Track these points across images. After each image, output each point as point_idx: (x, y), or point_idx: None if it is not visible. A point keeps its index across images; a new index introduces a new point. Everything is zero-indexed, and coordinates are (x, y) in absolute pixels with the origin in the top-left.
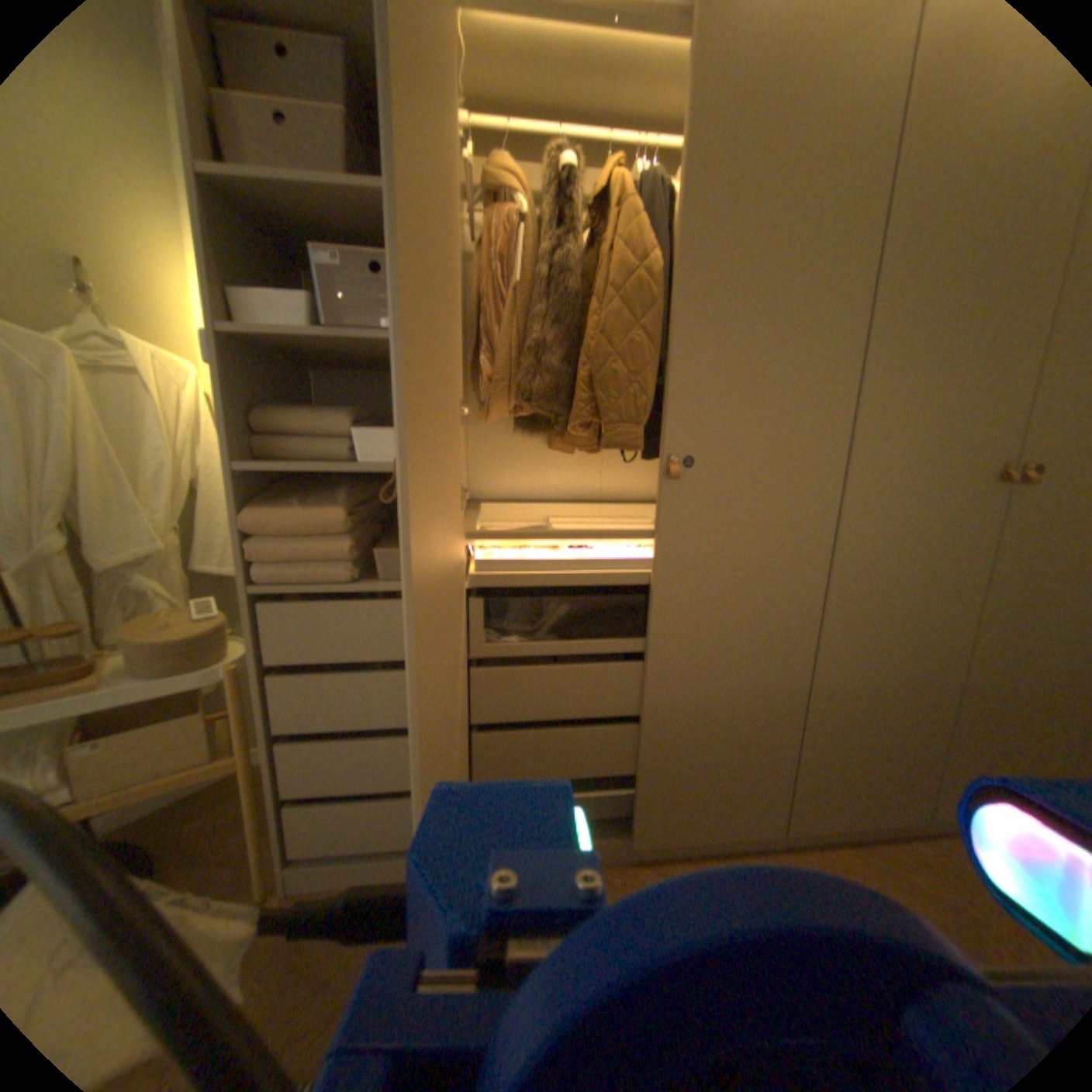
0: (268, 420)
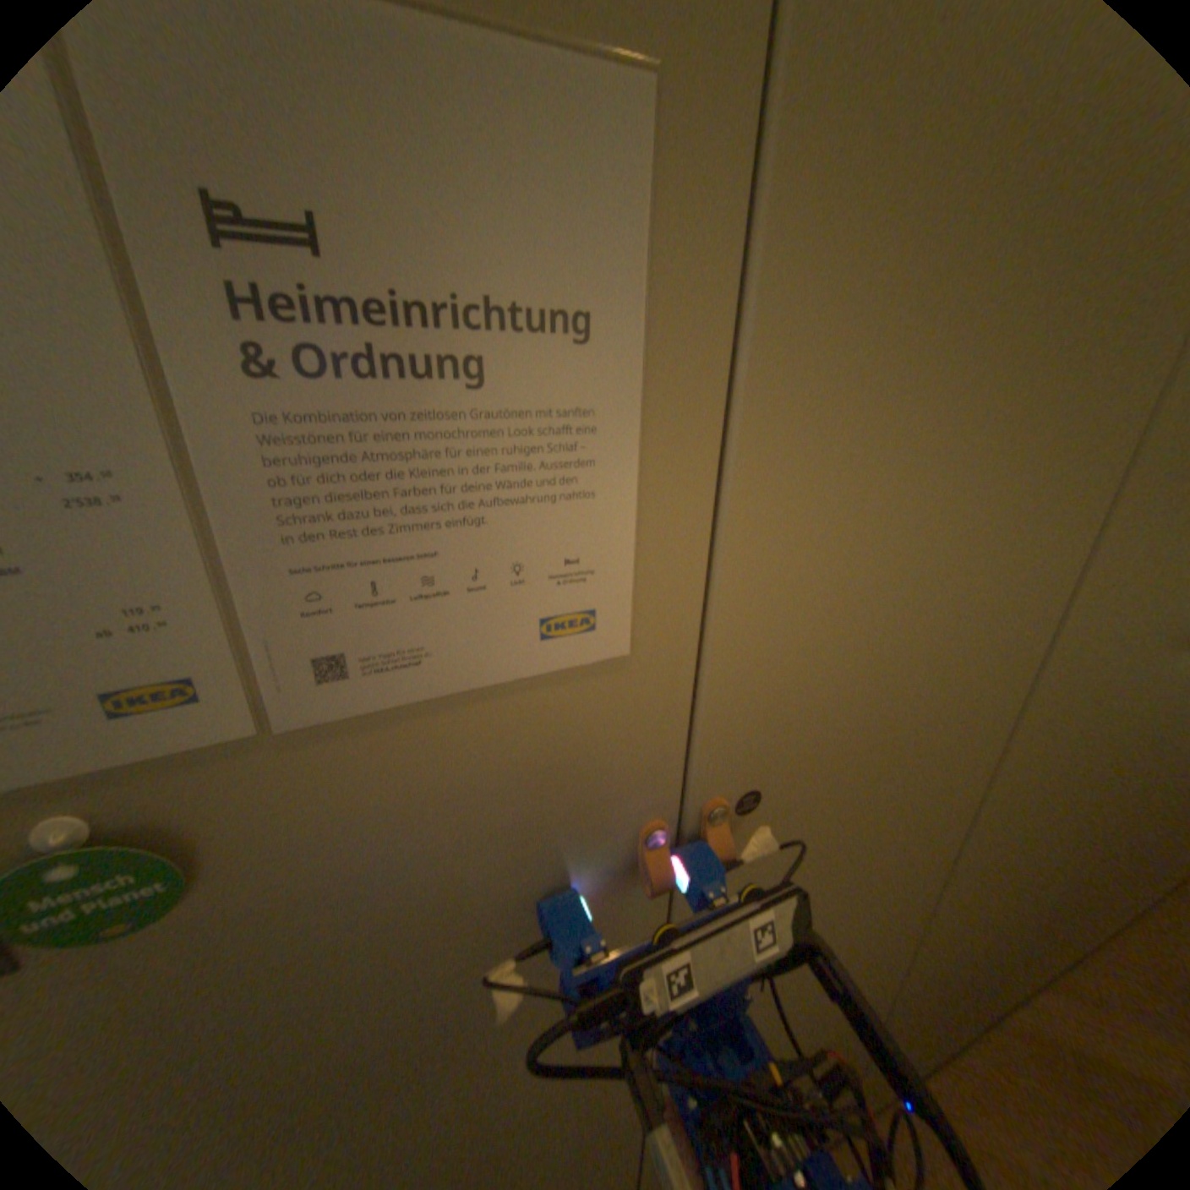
0: None
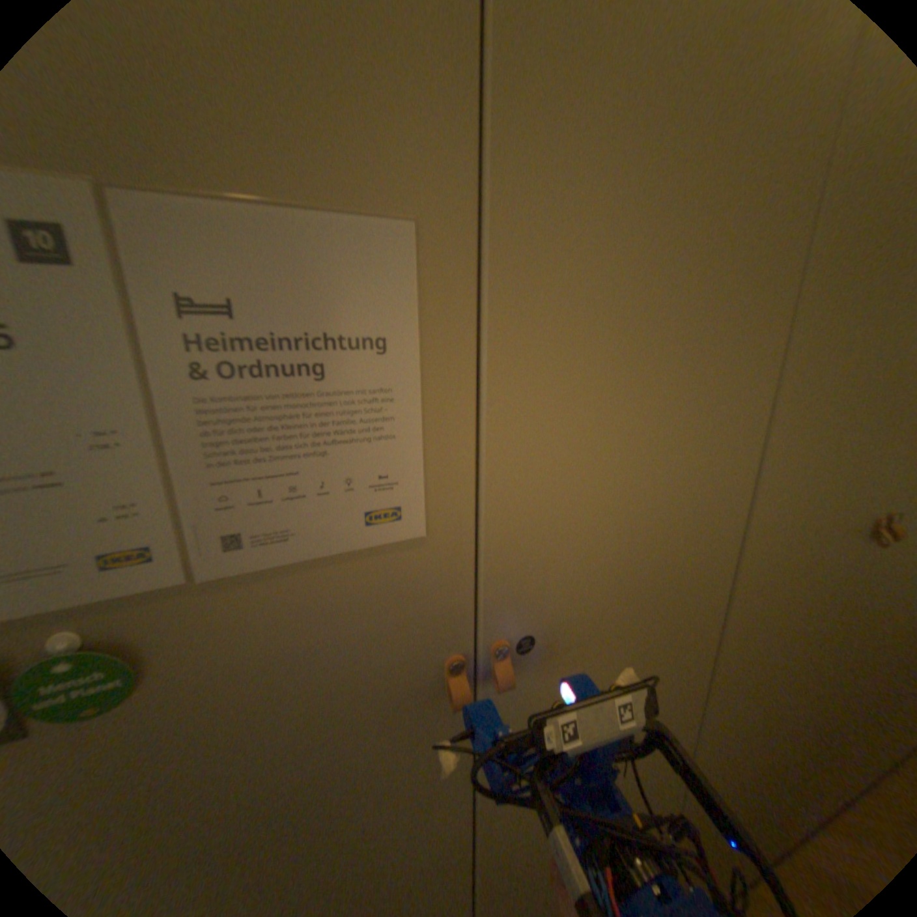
0: None
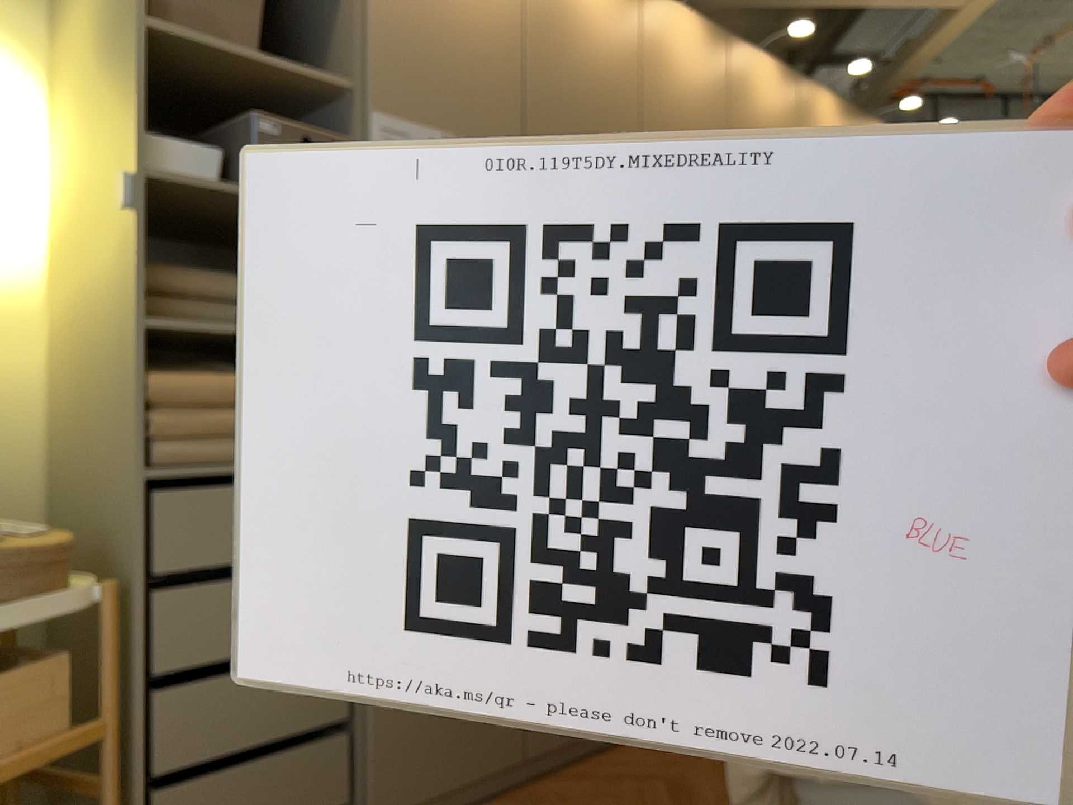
0: (153, 279)
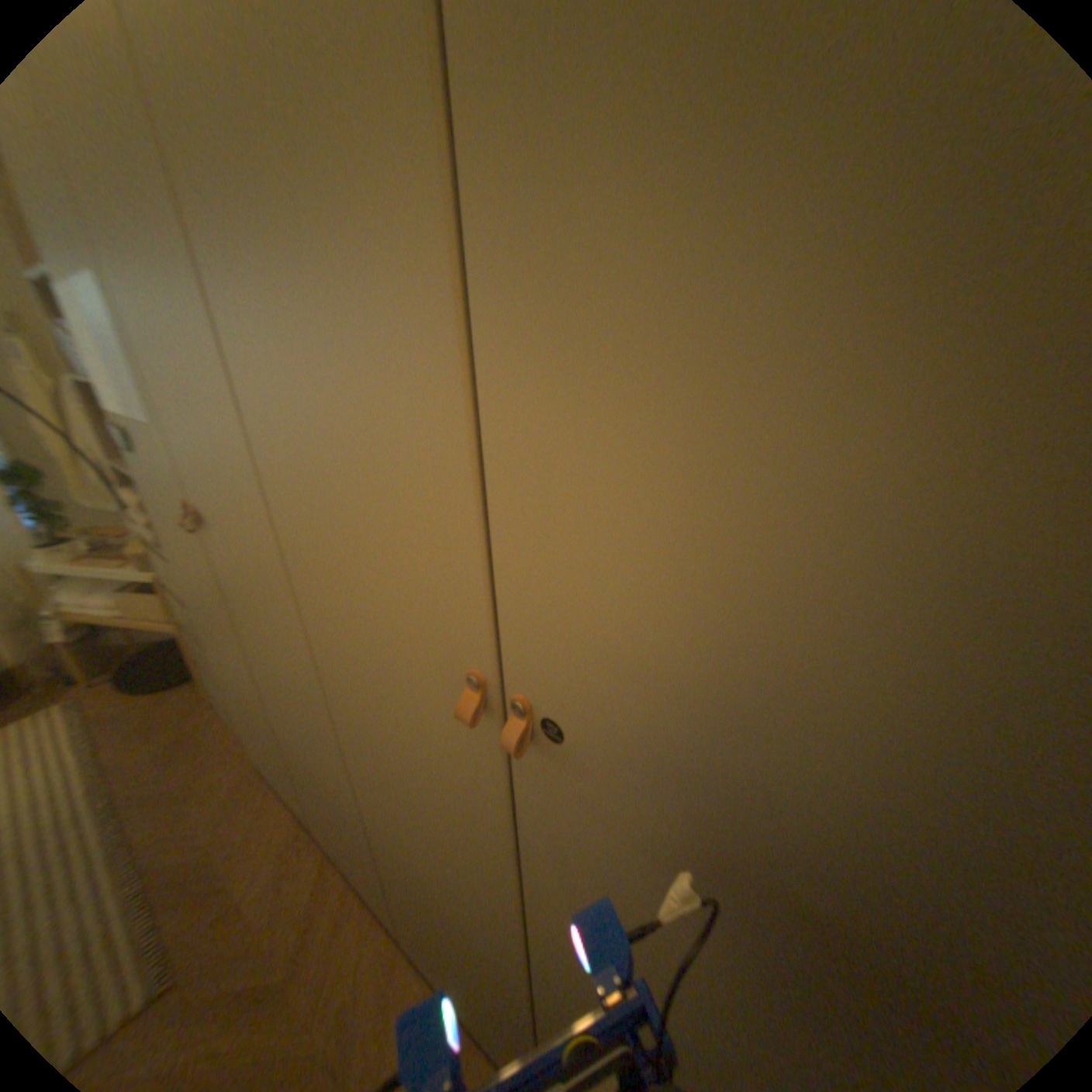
0: None
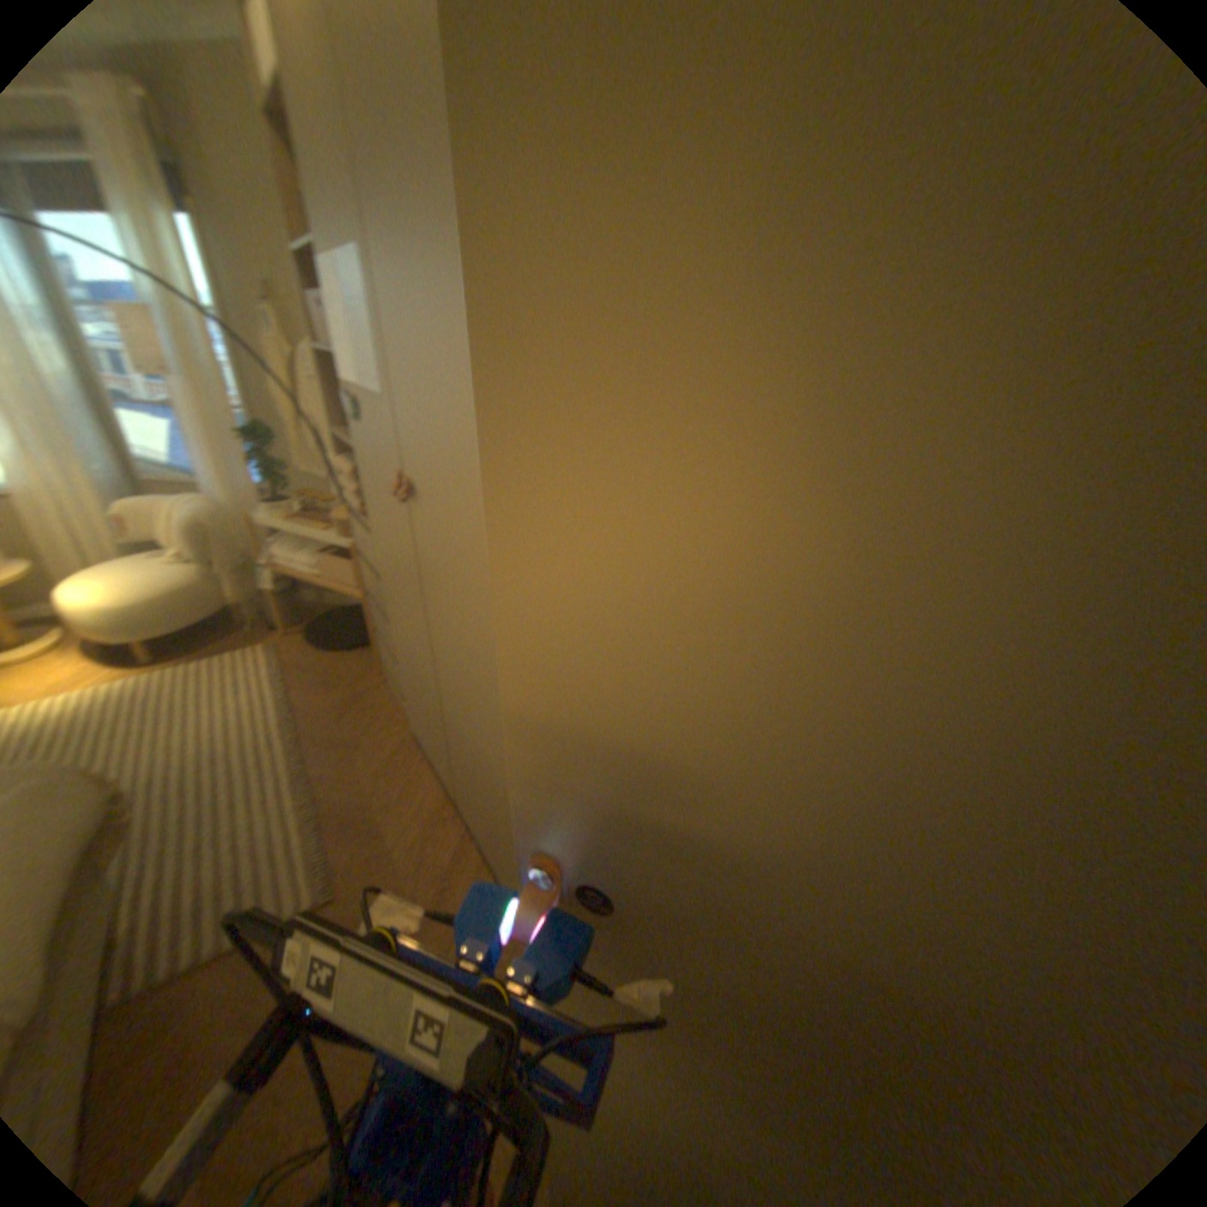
0: None
